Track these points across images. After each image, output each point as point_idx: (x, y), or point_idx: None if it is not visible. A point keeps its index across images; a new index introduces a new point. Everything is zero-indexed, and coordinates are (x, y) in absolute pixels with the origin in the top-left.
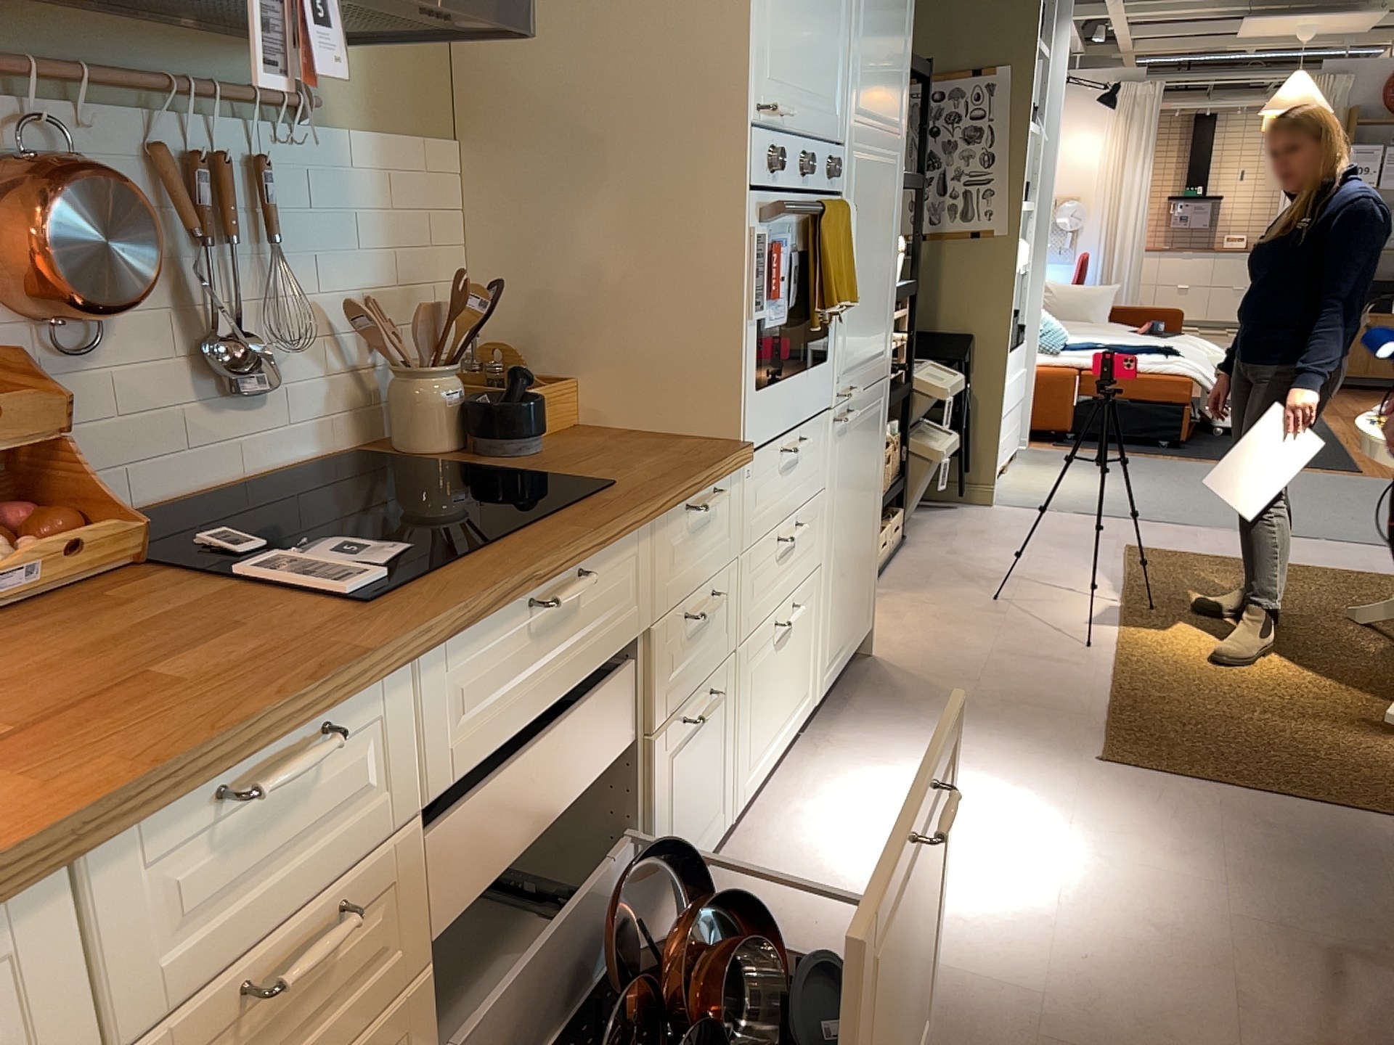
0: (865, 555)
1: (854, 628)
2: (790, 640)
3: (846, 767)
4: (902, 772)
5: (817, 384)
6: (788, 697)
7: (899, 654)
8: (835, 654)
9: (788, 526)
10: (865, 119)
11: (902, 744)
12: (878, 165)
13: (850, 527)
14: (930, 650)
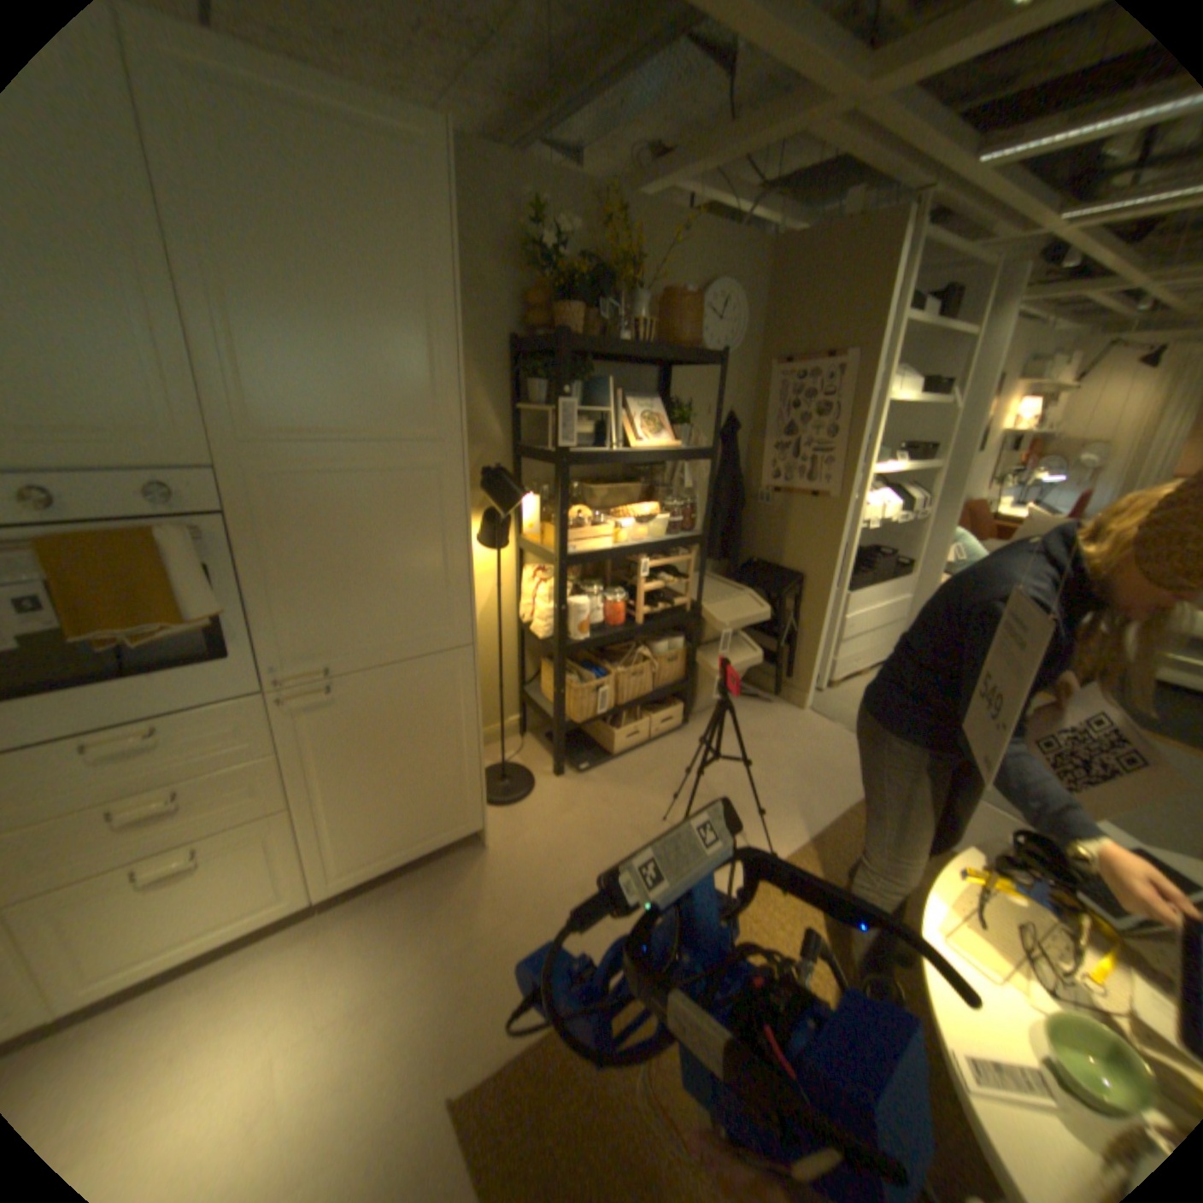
0: (440, 787)
1: (423, 839)
2: (197, 880)
3: (276, 983)
4: (299, 1014)
5: (191, 684)
6: (209, 918)
7: (505, 858)
8: (362, 866)
9: (143, 803)
10: (289, 432)
11: (349, 976)
12: (363, 471)
13: (372, 775)
14: (532, 864)
